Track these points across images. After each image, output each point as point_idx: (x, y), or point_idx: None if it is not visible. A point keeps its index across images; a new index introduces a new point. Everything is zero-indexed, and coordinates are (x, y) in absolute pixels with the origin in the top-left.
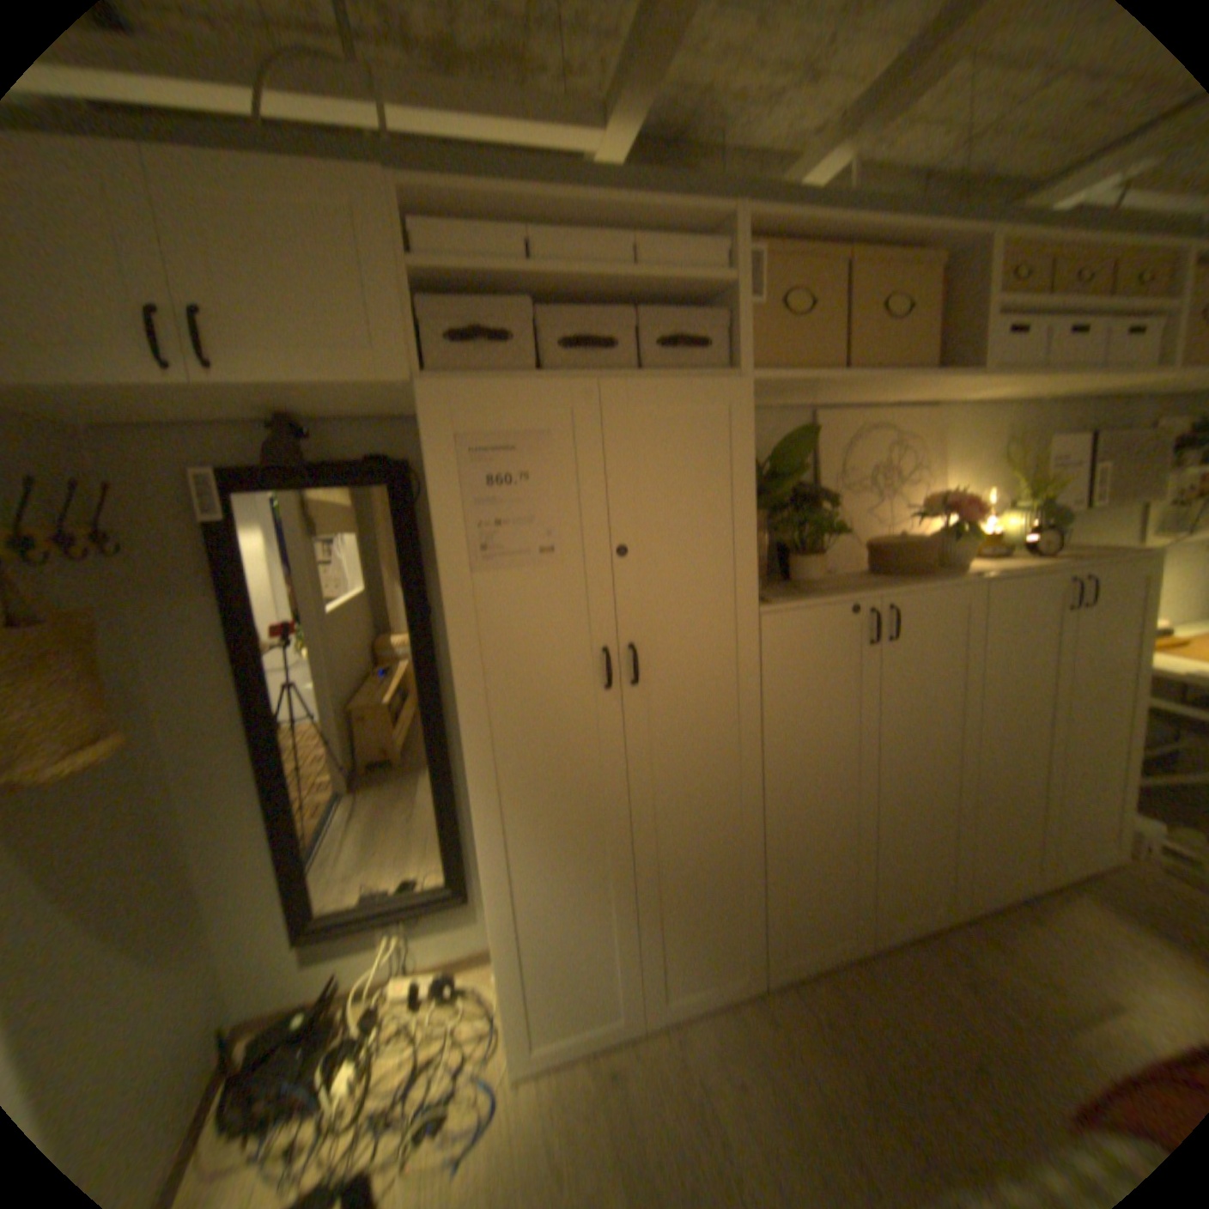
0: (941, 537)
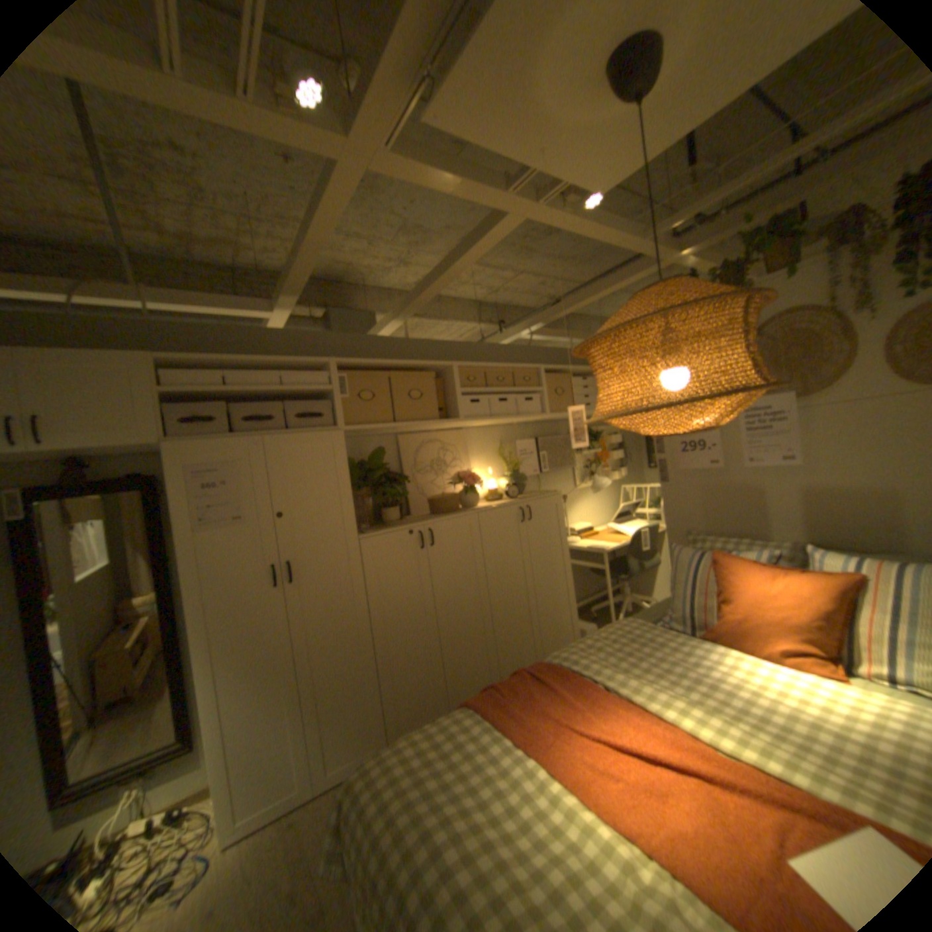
0: (461, 492)
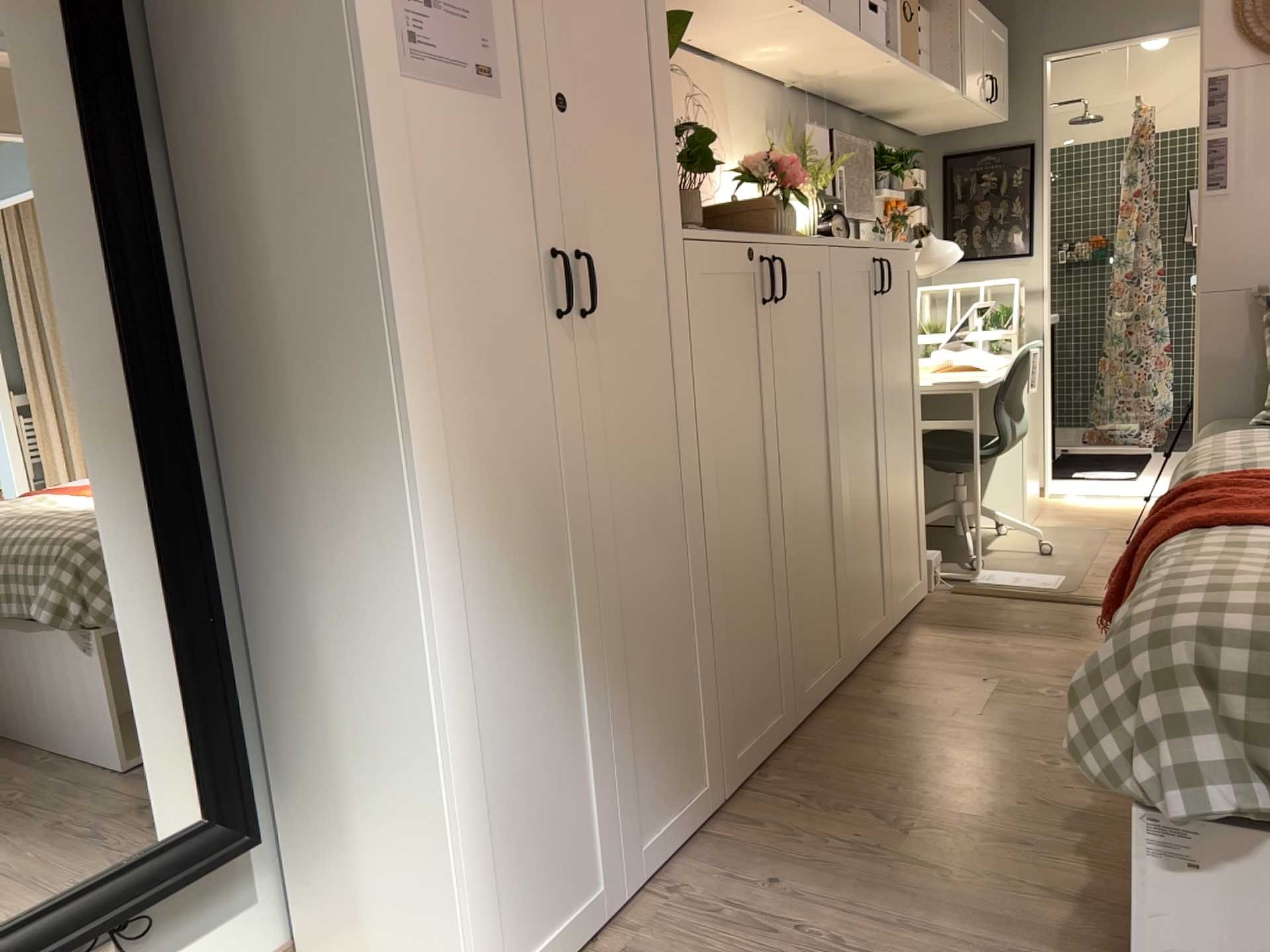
0: (764, 204)
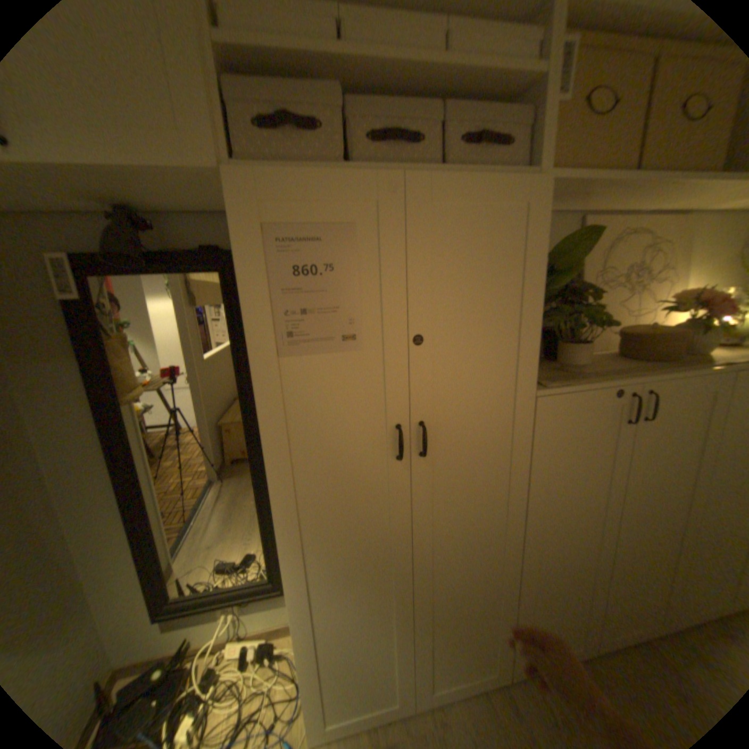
0: (688, 327)
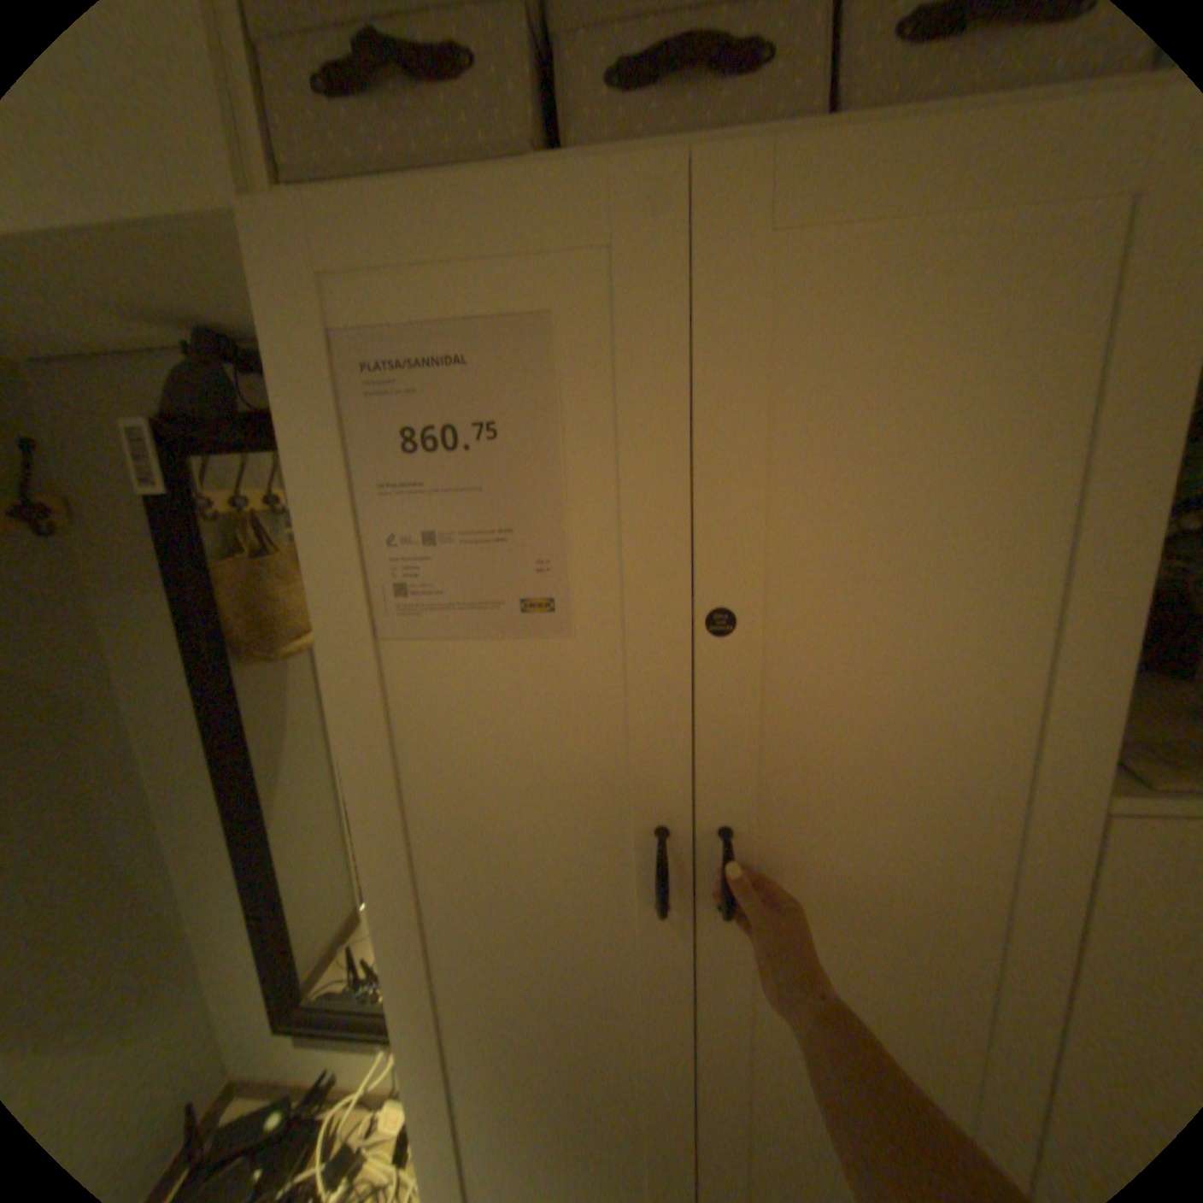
0: None
